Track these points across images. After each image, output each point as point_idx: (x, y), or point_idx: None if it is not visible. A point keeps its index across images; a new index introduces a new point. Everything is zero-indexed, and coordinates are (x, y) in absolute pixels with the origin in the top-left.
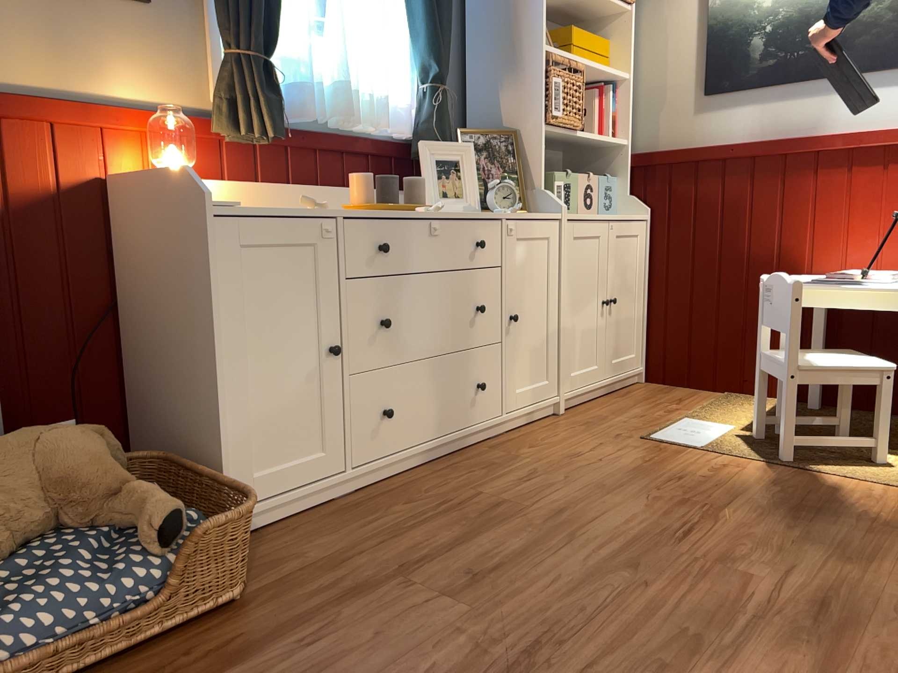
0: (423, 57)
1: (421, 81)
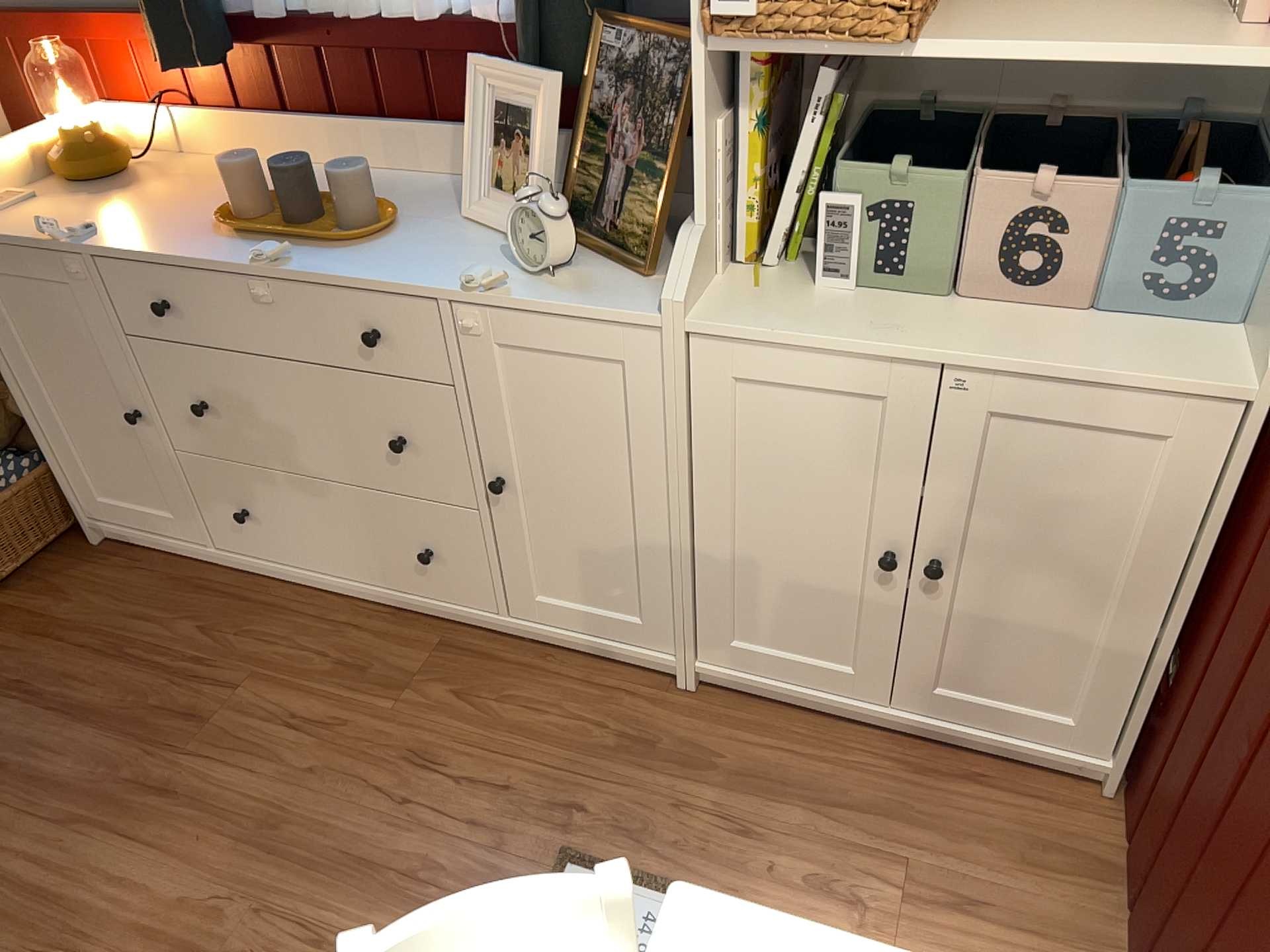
0: None
1: None
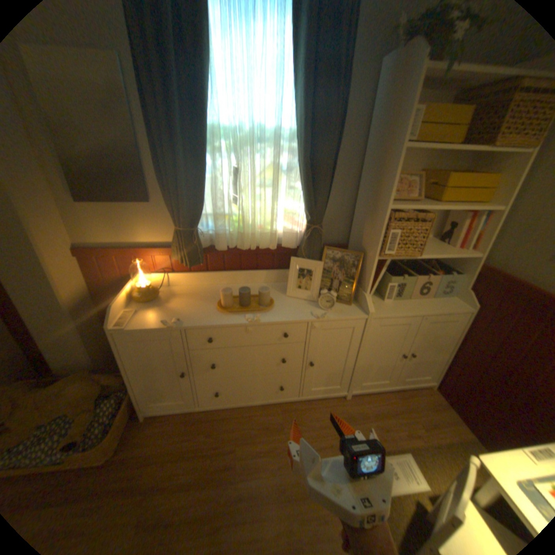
0: (305, 208)
1: (306, 219)
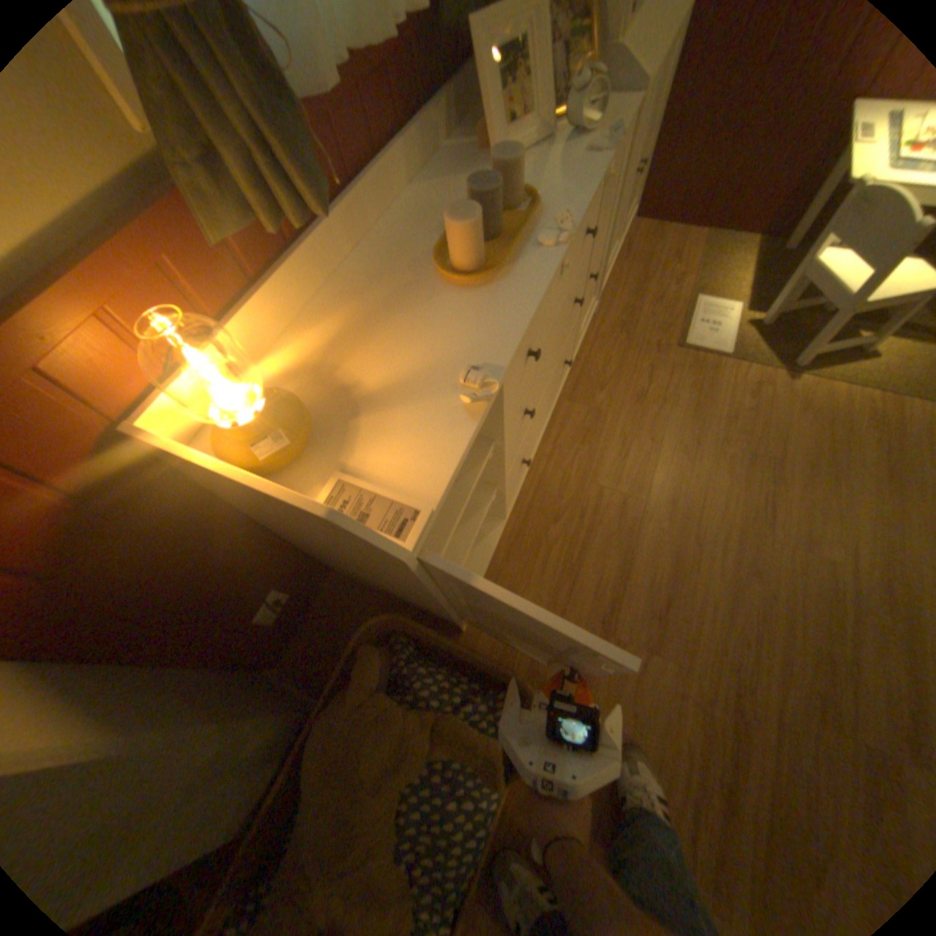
0: None
1: None
